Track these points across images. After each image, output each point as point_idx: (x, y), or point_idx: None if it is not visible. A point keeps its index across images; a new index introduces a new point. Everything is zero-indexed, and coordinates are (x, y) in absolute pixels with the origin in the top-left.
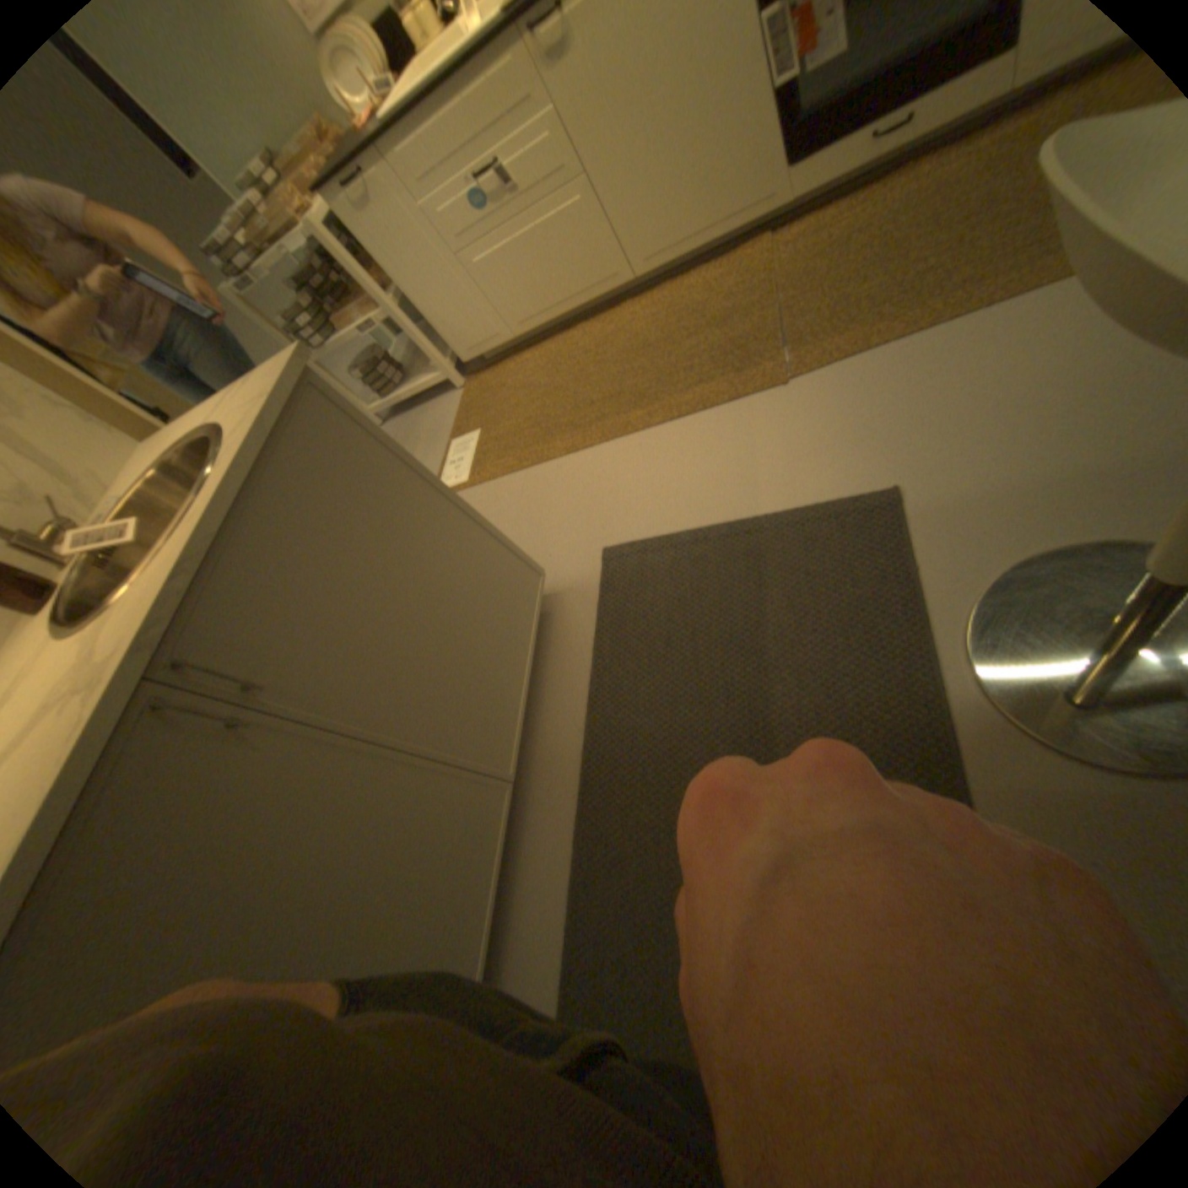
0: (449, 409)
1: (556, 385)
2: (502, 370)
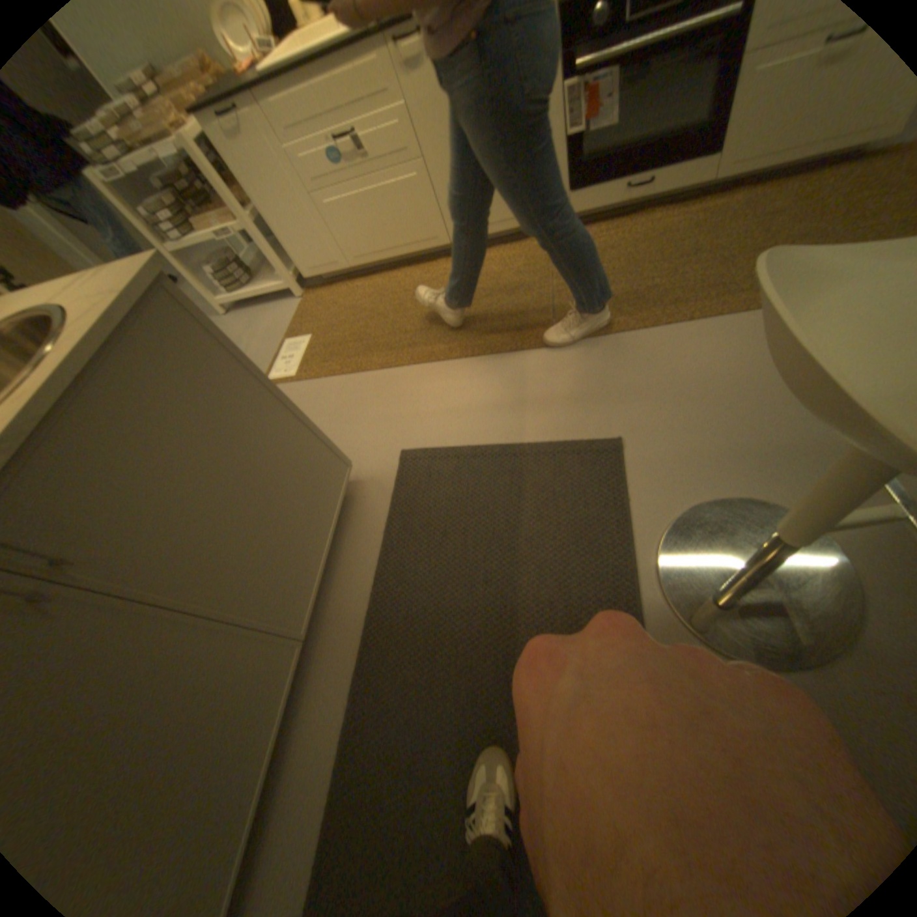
0: (286, 312)
1: (379, 311)
2: (335, 290)
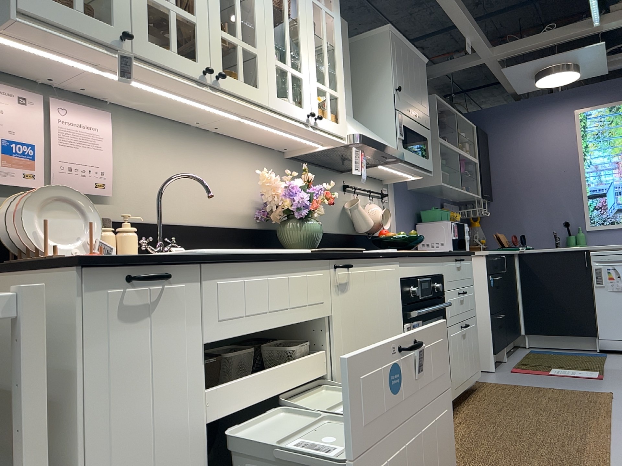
0: None
1: None
2: None
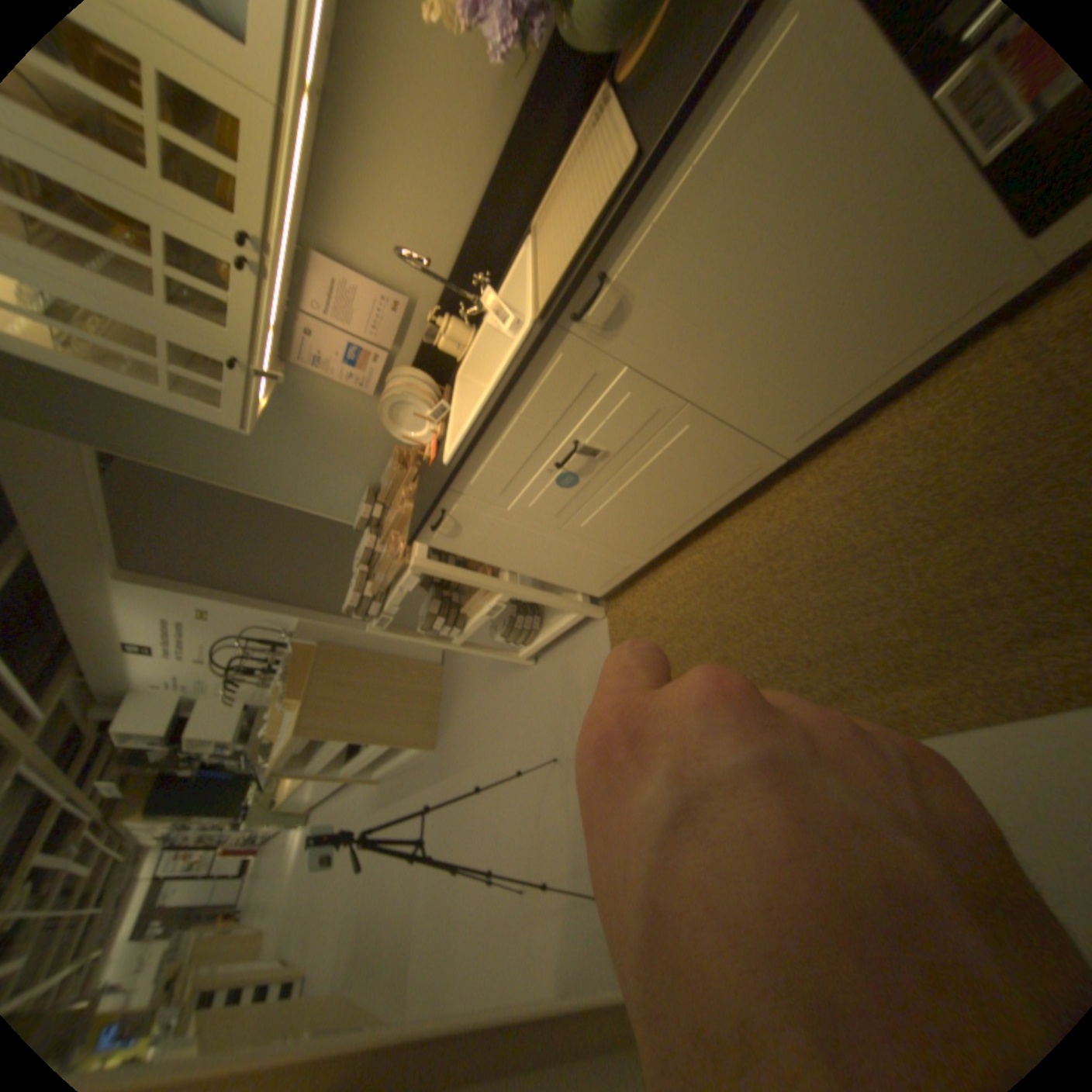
0: (600, 647)
1: (732, 623)
2: (644, 593)
